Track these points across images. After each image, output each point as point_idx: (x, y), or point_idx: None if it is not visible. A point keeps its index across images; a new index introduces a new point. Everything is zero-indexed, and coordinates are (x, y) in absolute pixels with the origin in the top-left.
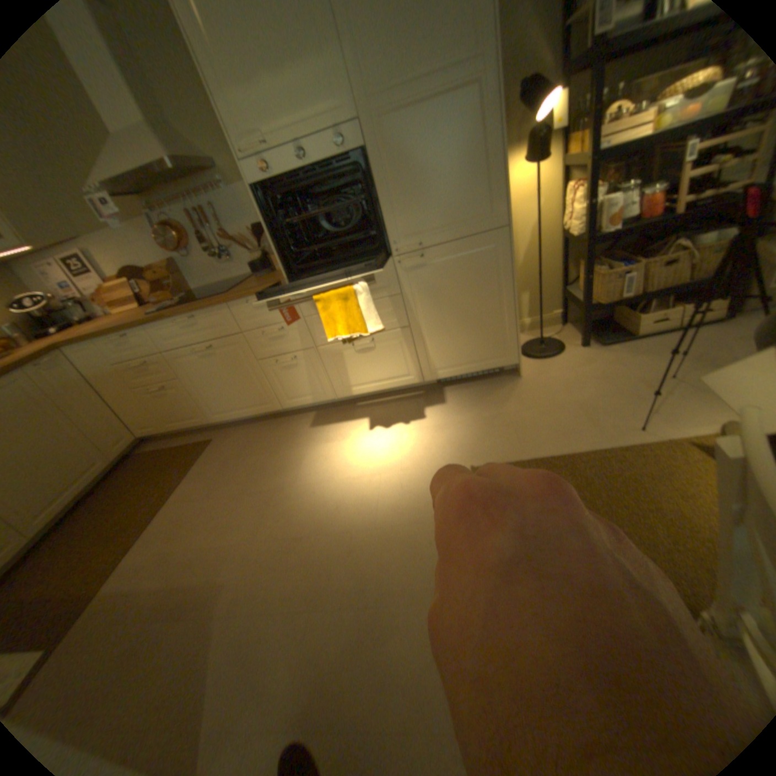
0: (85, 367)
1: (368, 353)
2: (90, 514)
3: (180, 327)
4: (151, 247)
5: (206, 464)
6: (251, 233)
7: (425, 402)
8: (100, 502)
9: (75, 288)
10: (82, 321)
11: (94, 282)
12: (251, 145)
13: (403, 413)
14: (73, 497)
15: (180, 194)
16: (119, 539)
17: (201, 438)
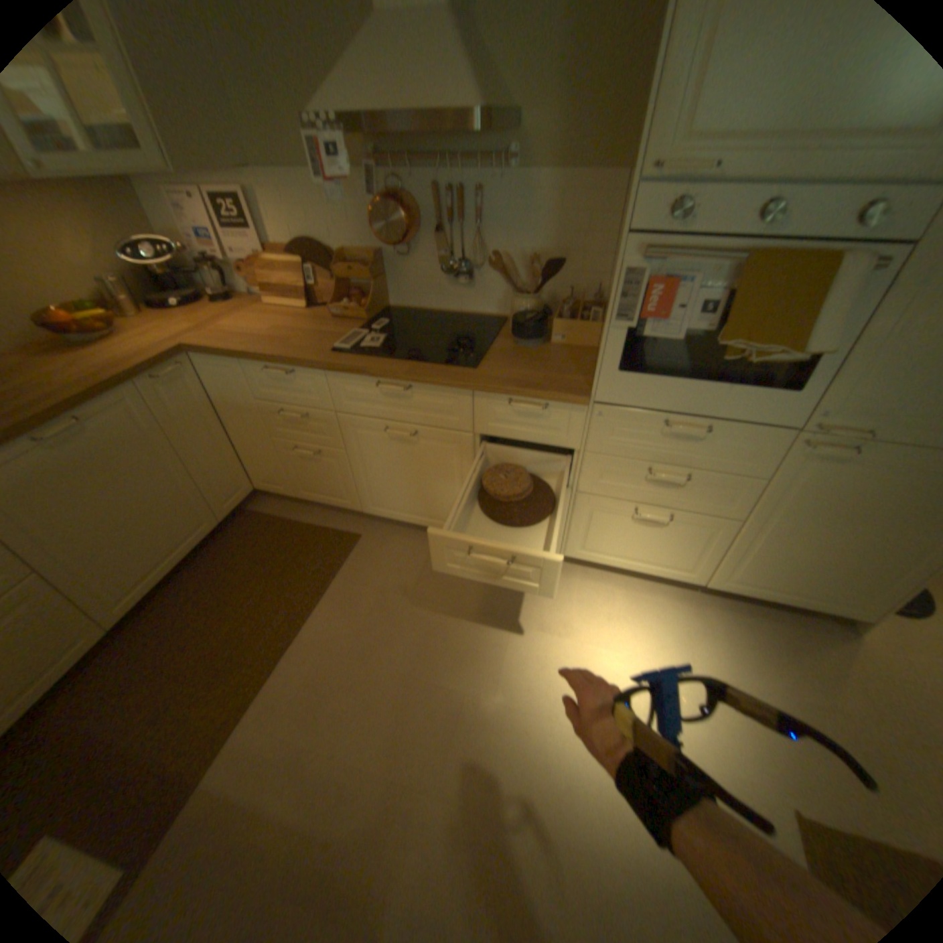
0: (217, 390)
1: (650, 529)
2: (187, 607)
3: (383, 394)
4: (355, 226)
5: (353, 584)
6: (533, 268)
7: (697, 618)
8: (200, 587)
9: (217, 244)
10: (213, 293)
11: (250, 248)
12: (693, 167)
13: (662, 627)
14: (168, 573)
15: (439, 159)
16: (230, 682)
17: (344, 526)
